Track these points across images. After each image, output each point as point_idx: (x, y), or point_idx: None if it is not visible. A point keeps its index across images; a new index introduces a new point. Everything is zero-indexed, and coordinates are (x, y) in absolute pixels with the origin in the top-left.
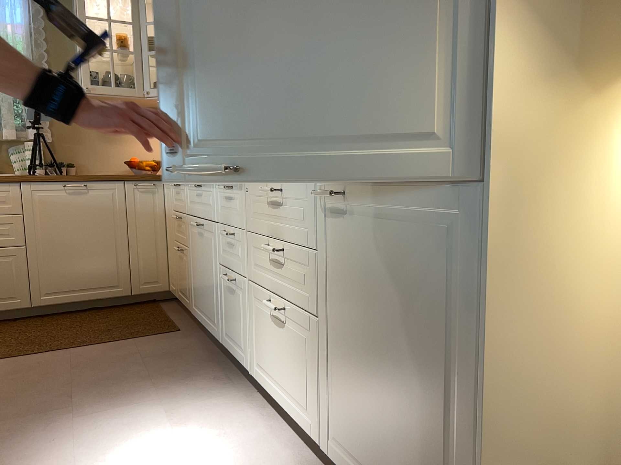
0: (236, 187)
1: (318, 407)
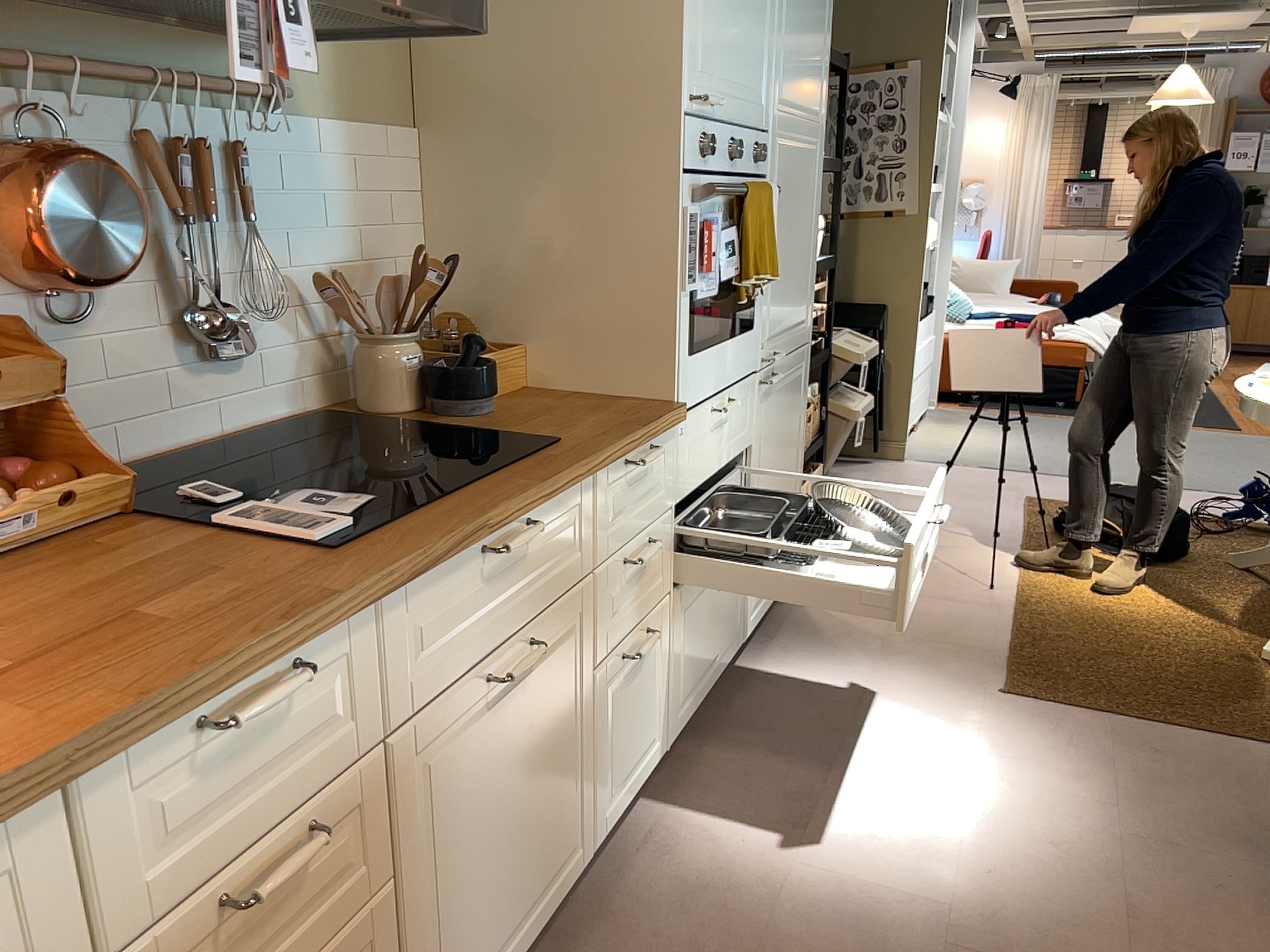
0: (660, 441)
1: (742, 607)
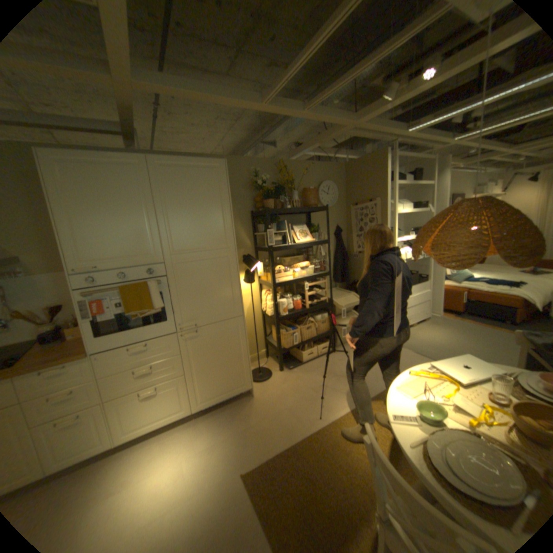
0: (71, 365)
1: (184, 404)
